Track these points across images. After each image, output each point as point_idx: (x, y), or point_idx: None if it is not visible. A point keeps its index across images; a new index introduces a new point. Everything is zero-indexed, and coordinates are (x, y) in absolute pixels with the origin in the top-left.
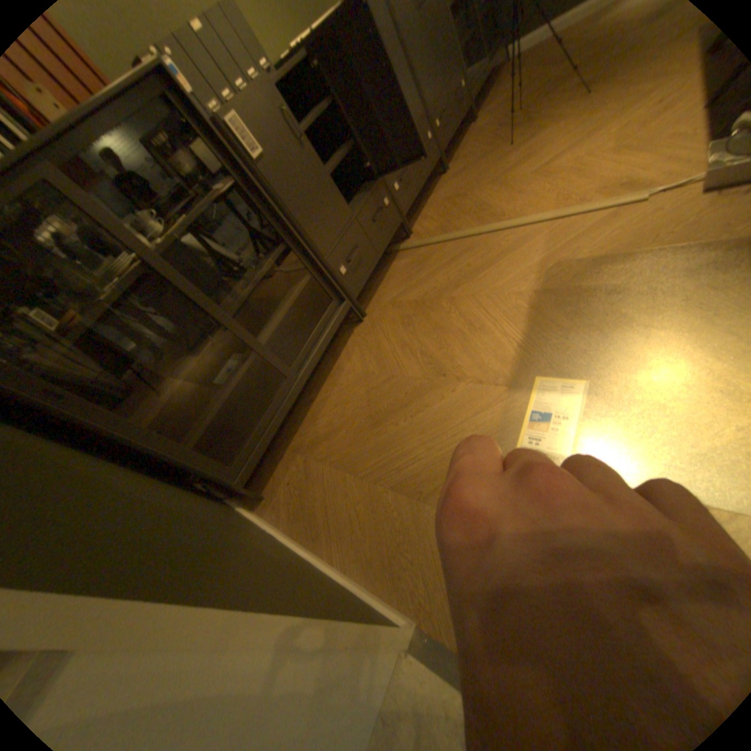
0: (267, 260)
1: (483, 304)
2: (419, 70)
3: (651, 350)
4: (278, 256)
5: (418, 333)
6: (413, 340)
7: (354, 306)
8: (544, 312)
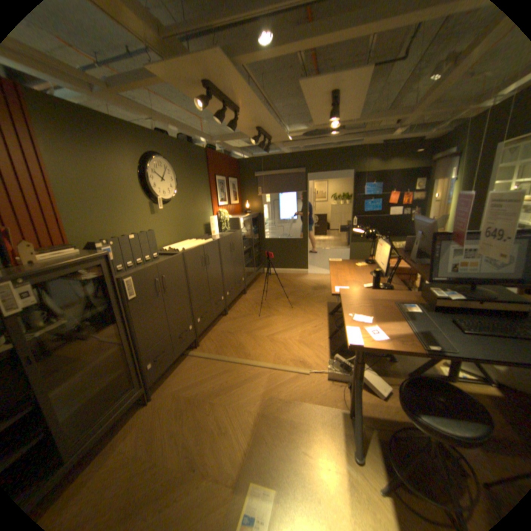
0: (101, 353)
1: (228, 415)
2: (225, 273)
3: (304, 473)
4: (111, 352)
5: (183, 428)
6: (178, 433)
7: (144, 392)
8: (259, 431)
